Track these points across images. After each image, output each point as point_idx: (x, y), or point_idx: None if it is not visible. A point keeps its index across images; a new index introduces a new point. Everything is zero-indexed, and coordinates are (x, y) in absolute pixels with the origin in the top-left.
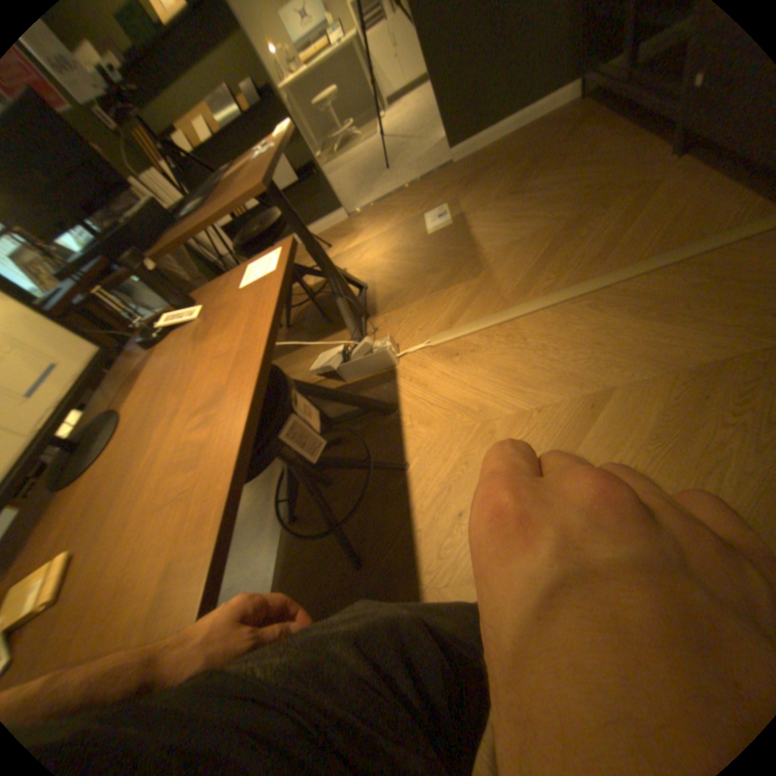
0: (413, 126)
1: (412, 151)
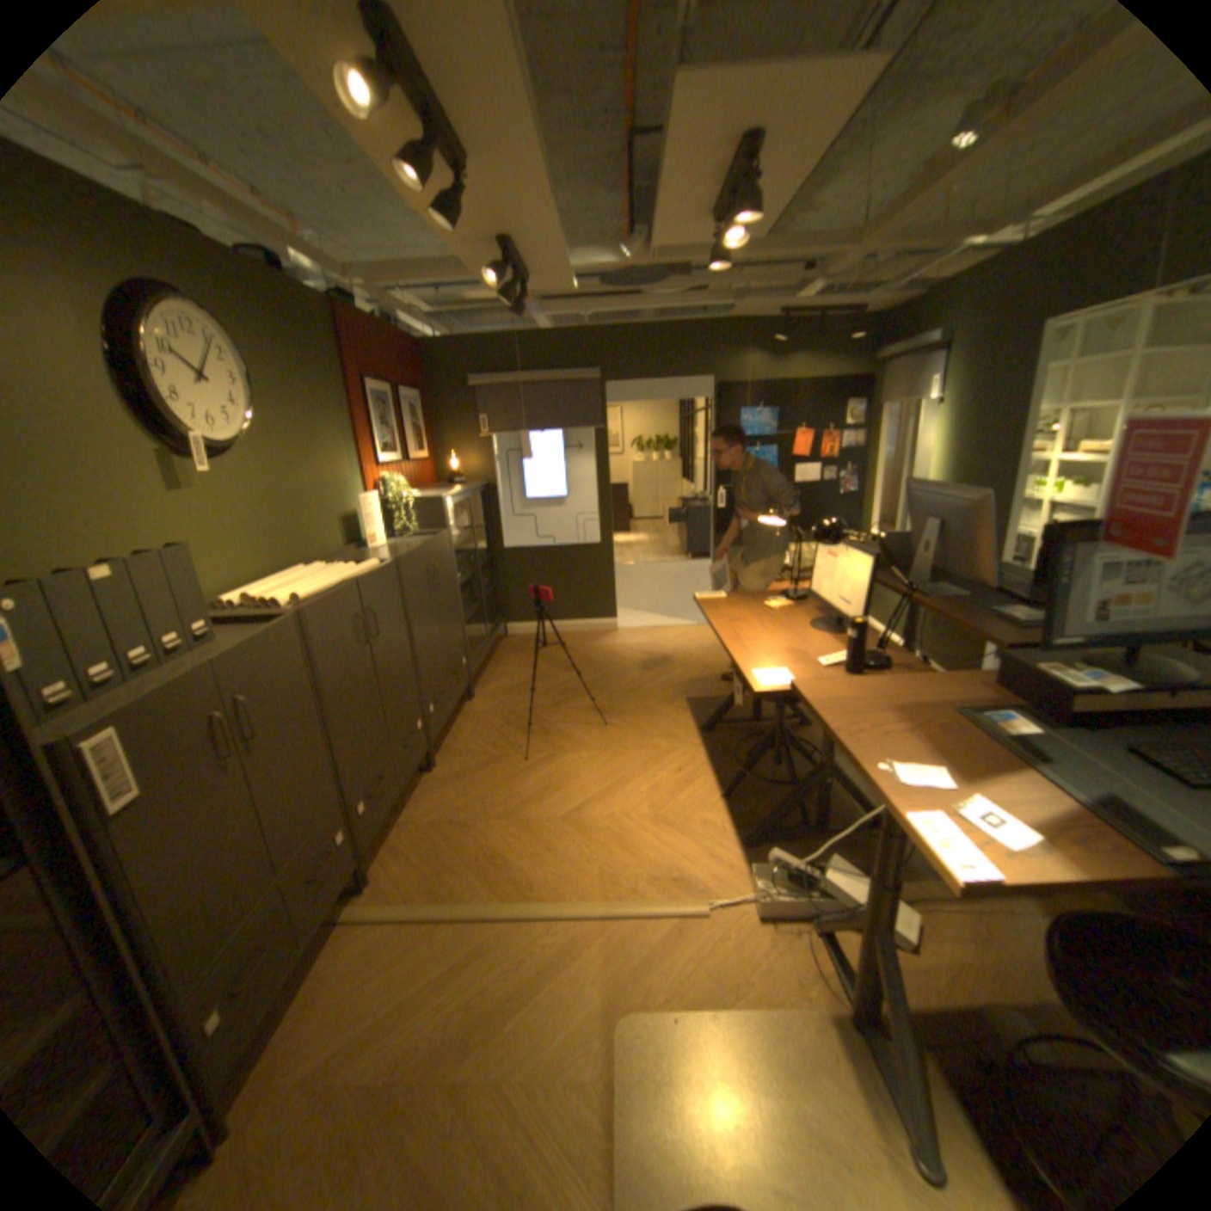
0: None
1: None
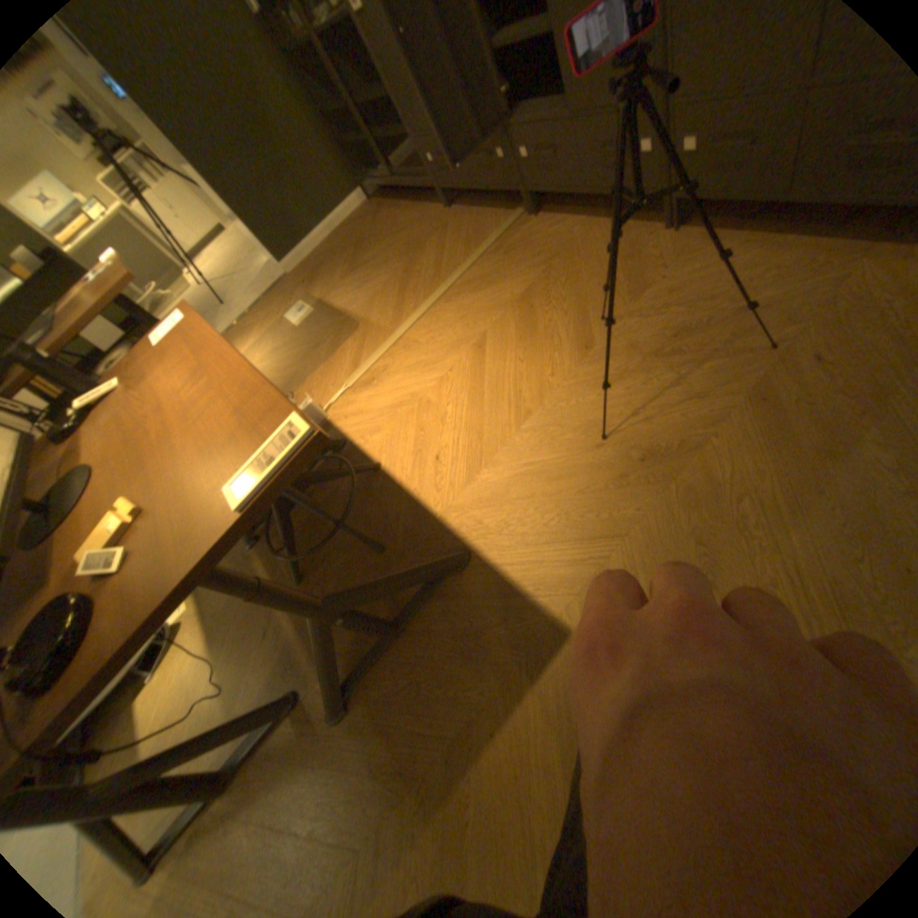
0: (232, 265)
1: (243, 281)
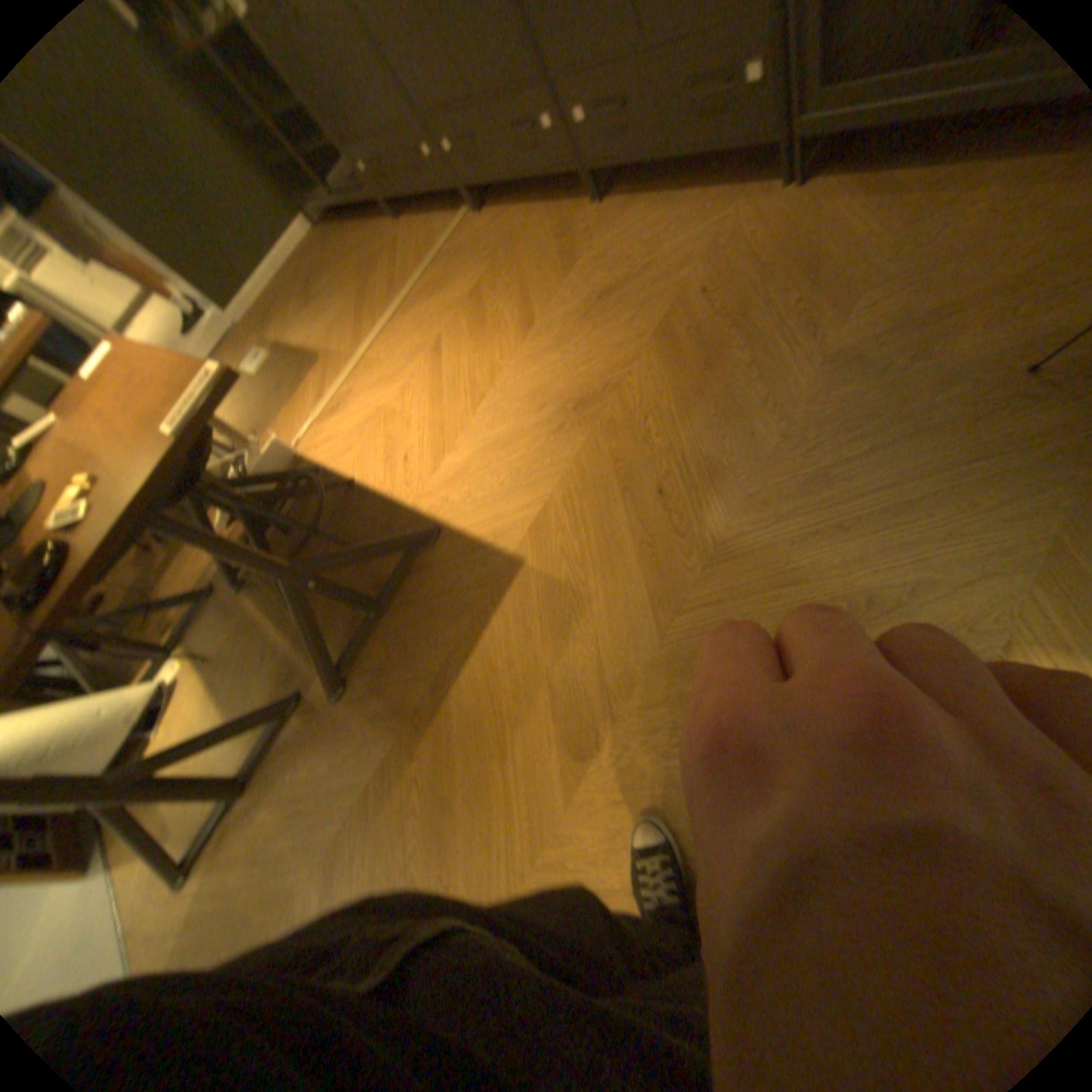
0: (171, 327)
1: (187, 341)
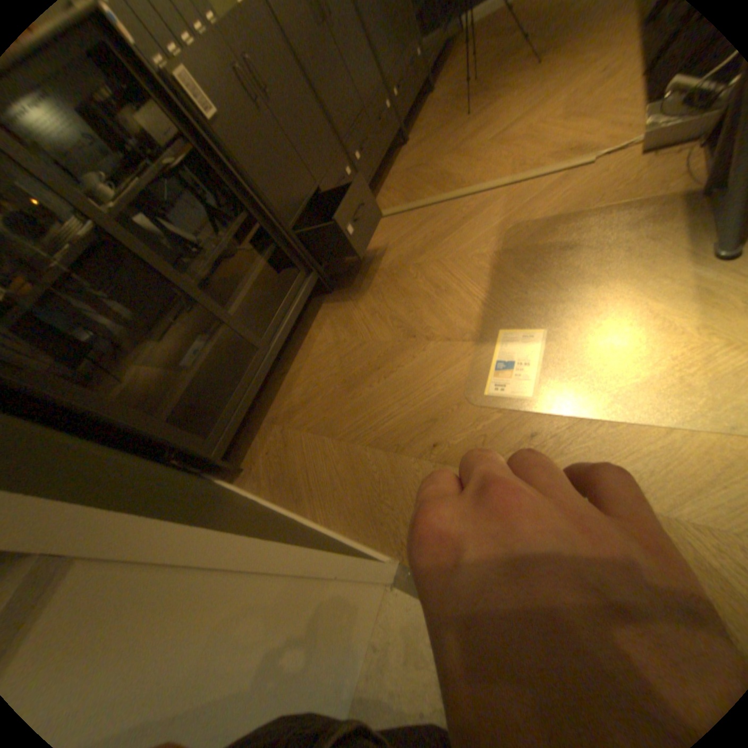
0: None
1: None
